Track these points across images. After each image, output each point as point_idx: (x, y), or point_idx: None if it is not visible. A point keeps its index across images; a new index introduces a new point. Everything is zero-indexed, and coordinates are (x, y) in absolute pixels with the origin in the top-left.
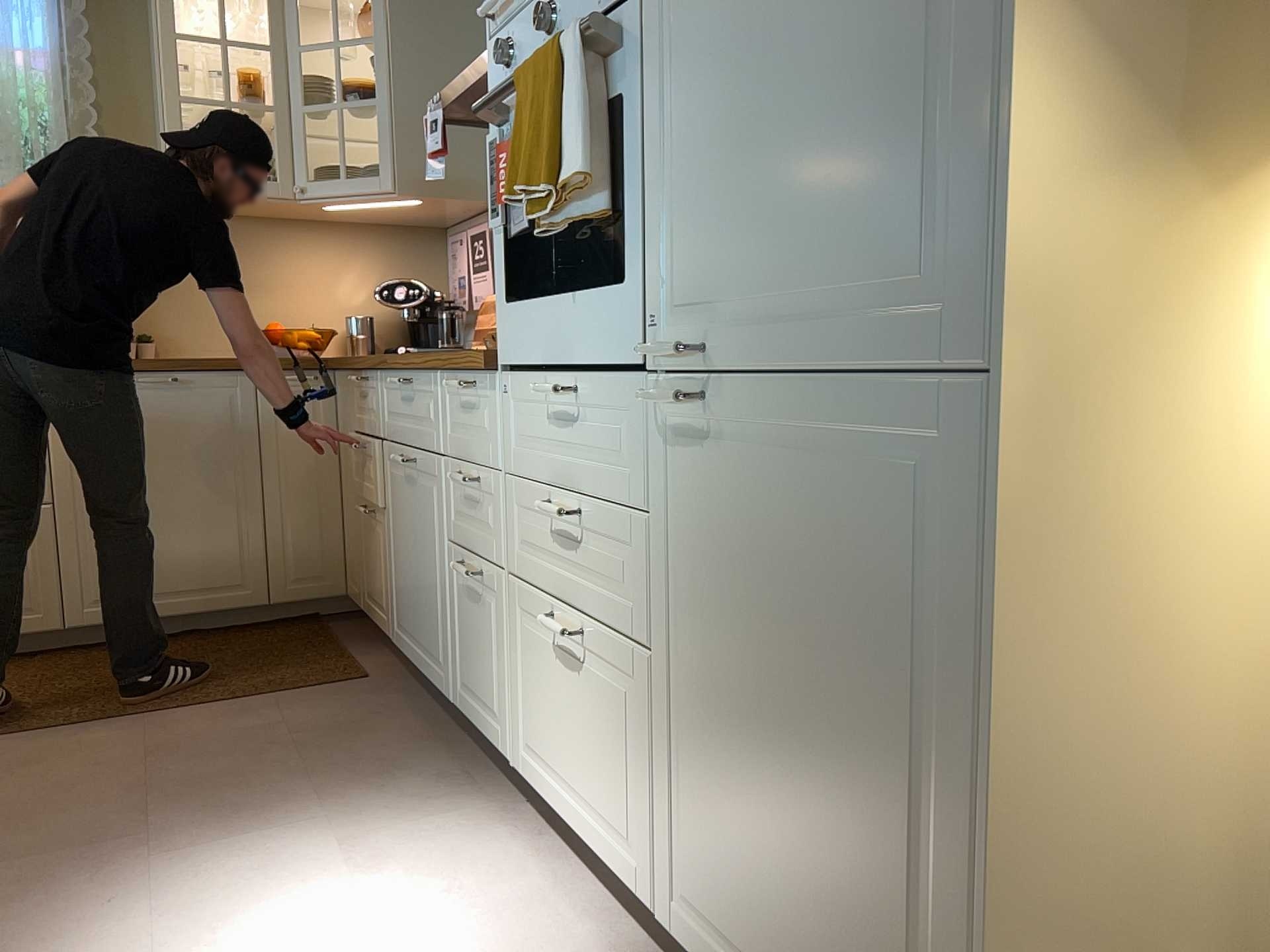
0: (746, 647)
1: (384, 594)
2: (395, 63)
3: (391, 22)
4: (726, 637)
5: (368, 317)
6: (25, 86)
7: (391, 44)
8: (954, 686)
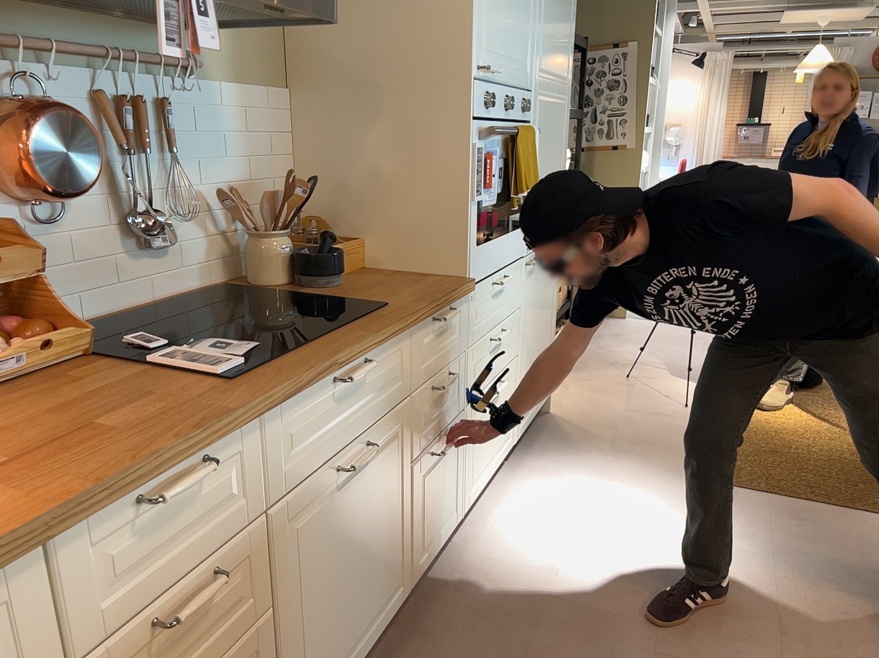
0: (535, 322)
1: None
2: None
3: None
4: (532, 325)
5: None
6: None
7: None
8: (554, 295)
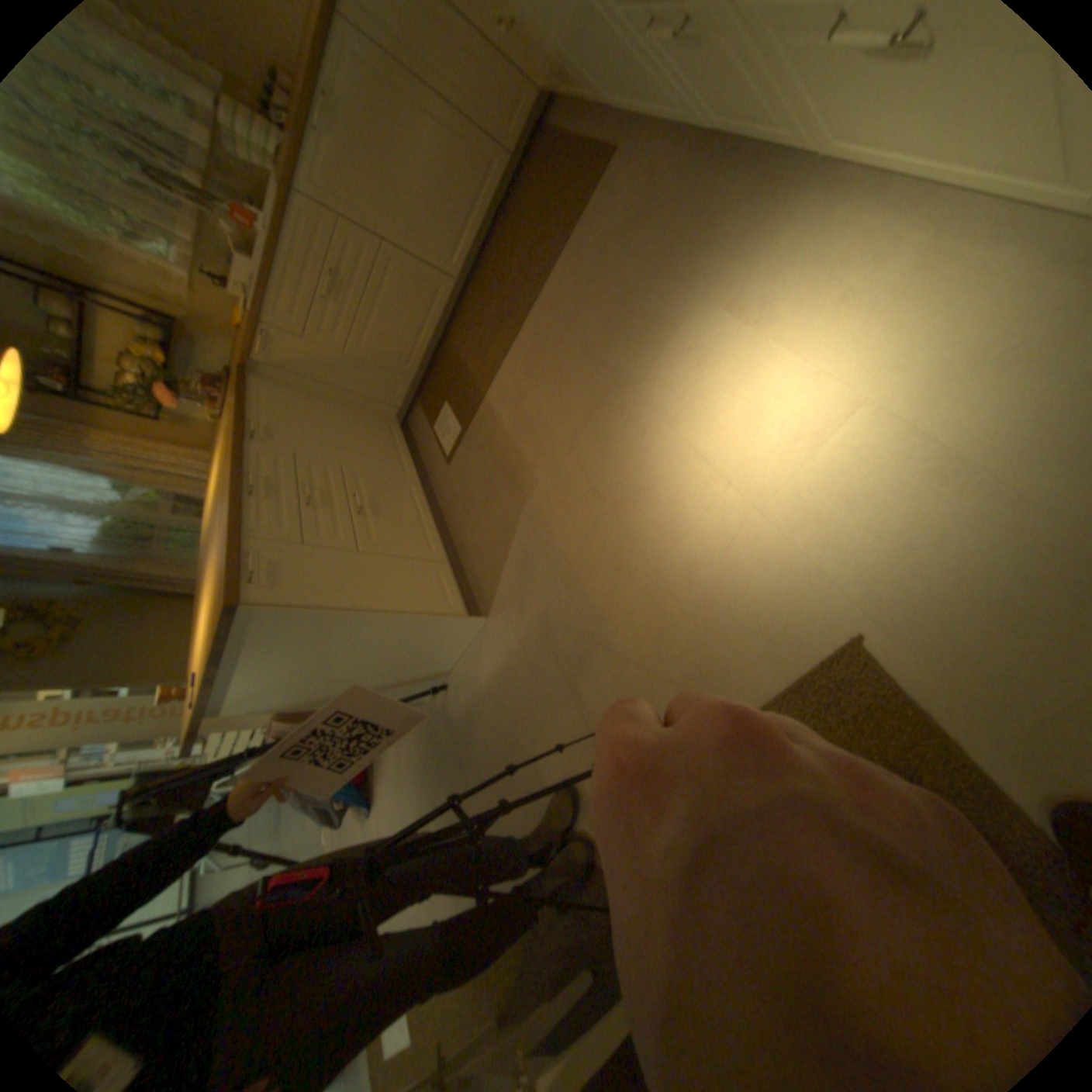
0: None
1: (576, 73)
2: None
3: None
4: None
5: None
6: None
7: None
8: None
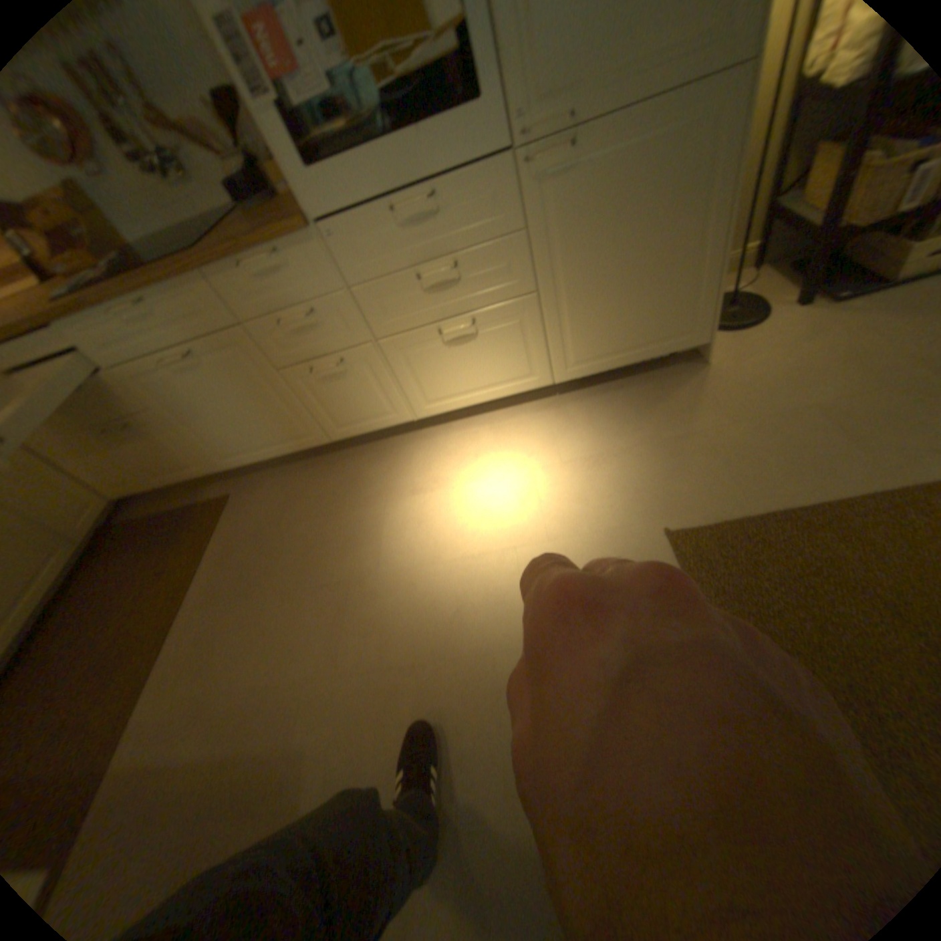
0: (601, 246)
1: (183, 462)
2: None
3: None
4: (587, 251)
5: None
6: None
7: None
8: (712, 192)
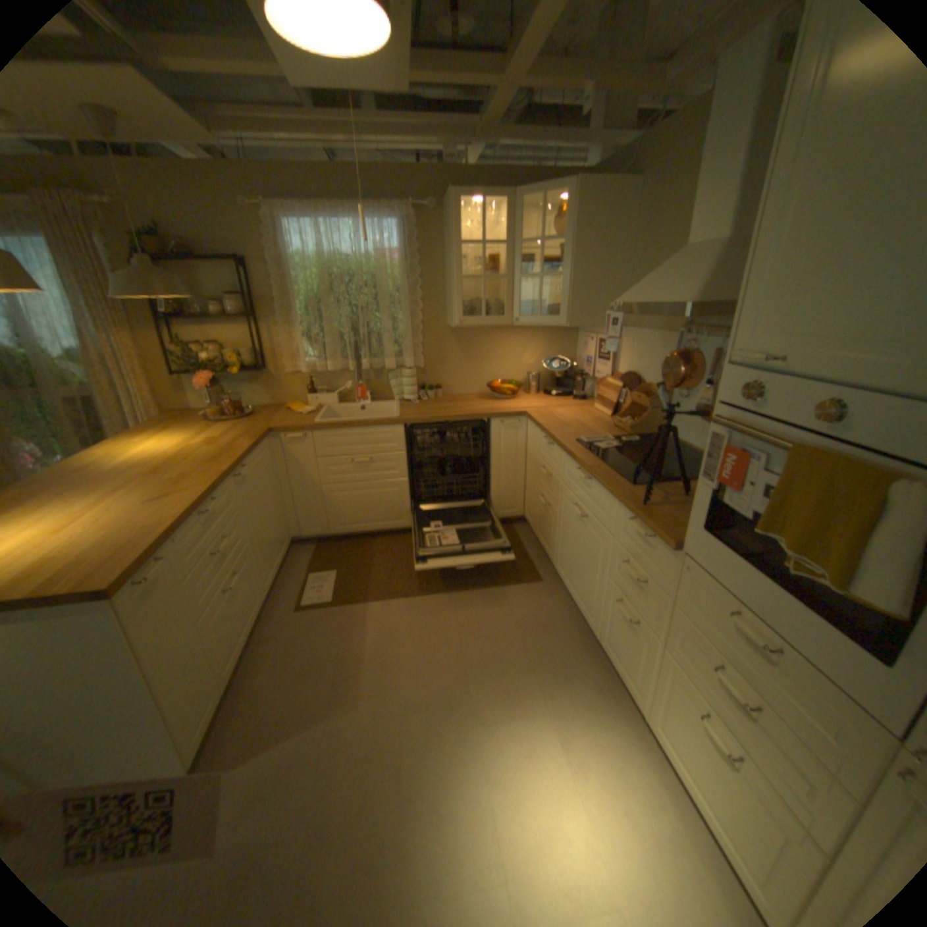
0: None
1: (550, 543)
2: (574, 250)
3: (575, 226)
4: None
5: (536, 371)
6: (389, 270)
7: (574, 240)
8: None
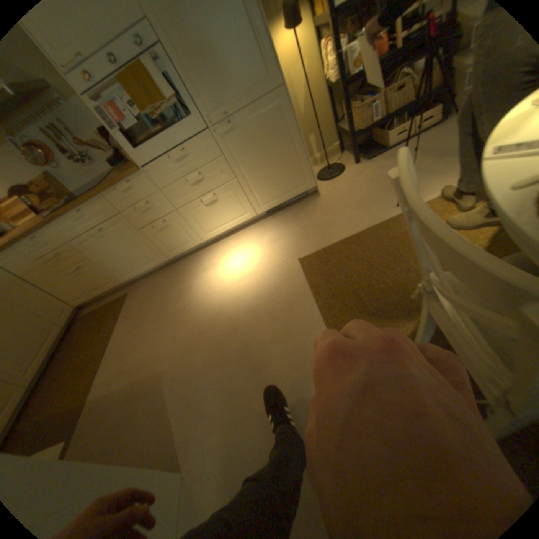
0: (255, 155)
1: (106, 279)
2: None
3: None
4: (250, 158)
5: None
6: None
7: None
8: (290, 128)
